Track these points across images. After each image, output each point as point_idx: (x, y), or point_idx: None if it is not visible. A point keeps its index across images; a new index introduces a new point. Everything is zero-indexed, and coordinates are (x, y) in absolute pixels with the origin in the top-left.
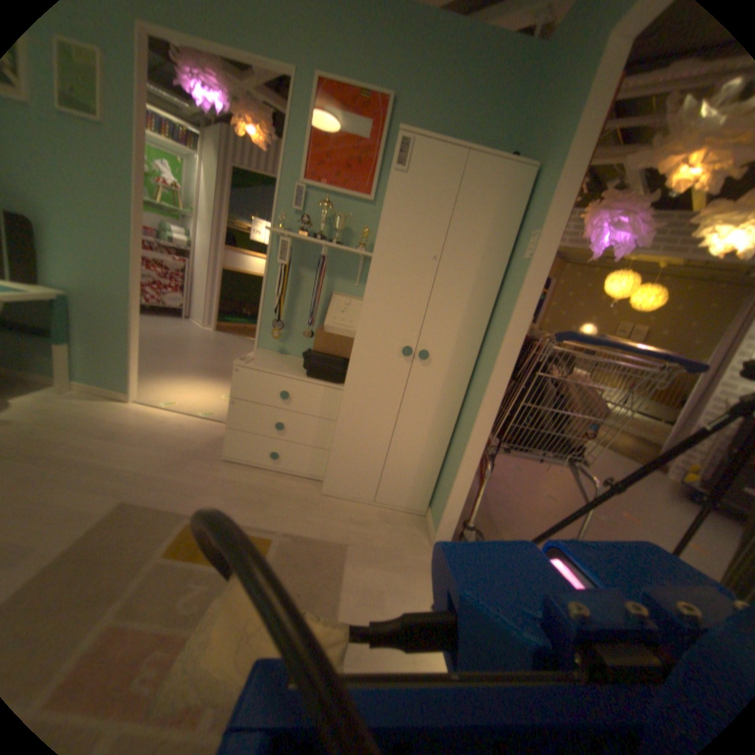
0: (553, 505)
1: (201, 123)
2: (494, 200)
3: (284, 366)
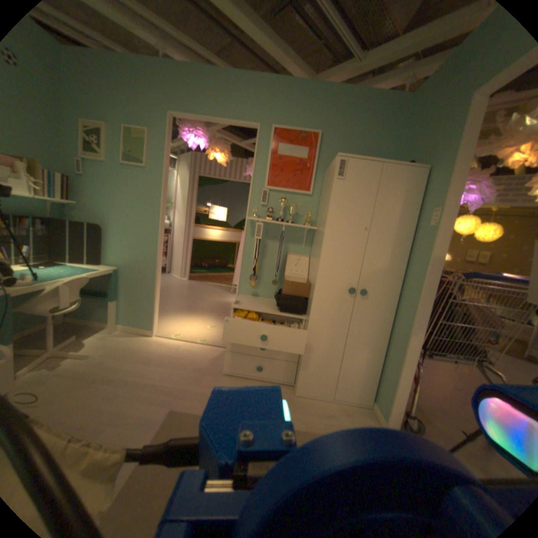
0: (460, 395)
1: (178, 151)
2: (402, 190)
3: (261, 305)
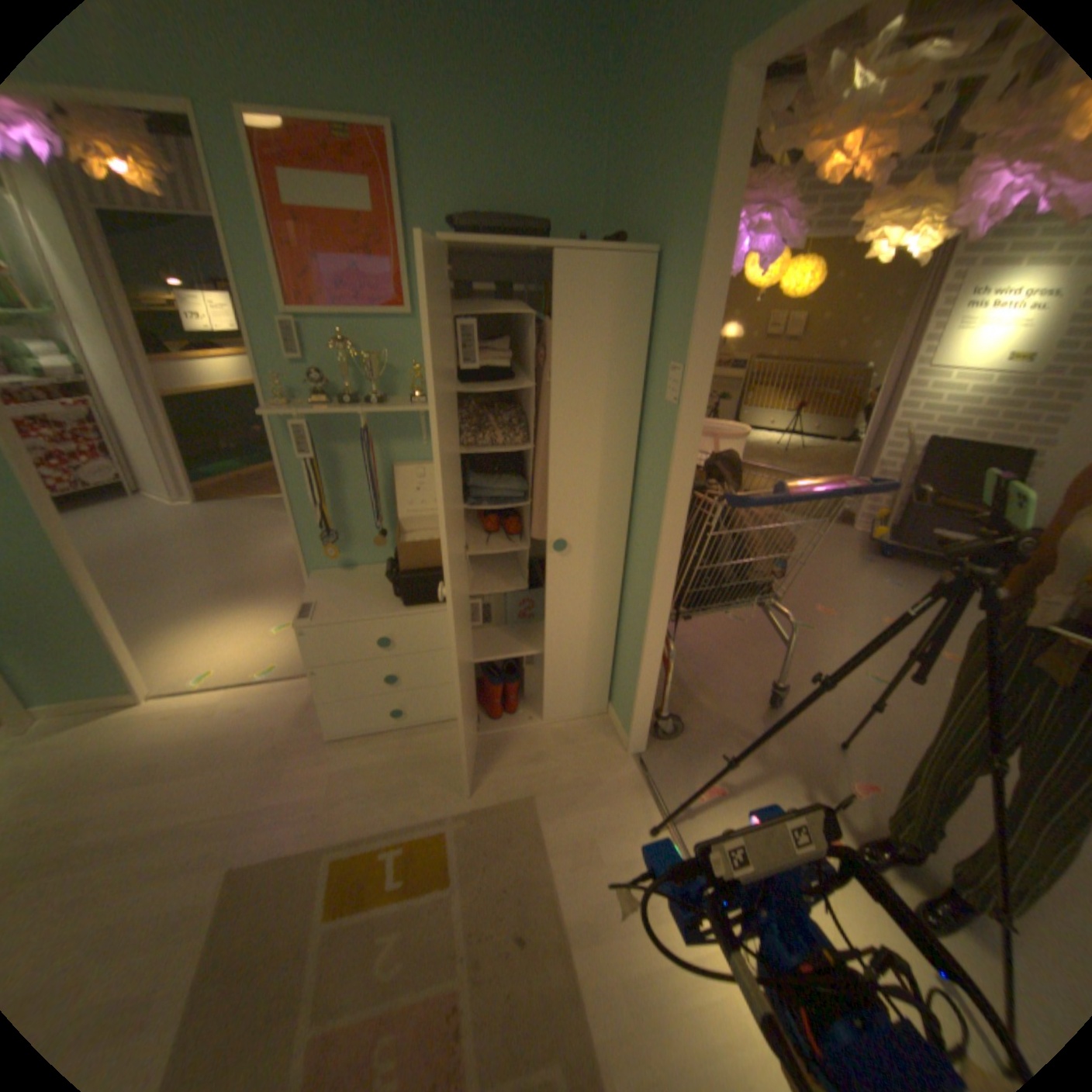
0: (740, 627)
1: None
2: (607, 316)
3: (364, 595)
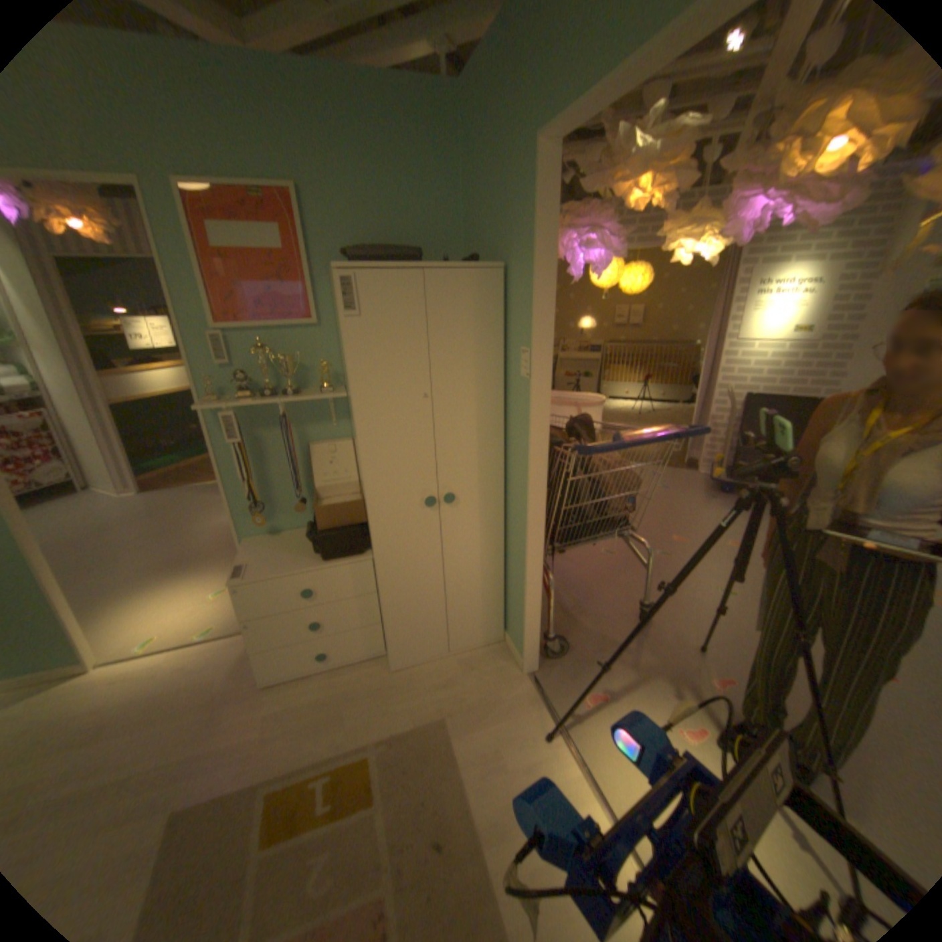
0: (612, 559)
1: None
2: (469, 315)
3: (288, 555)
